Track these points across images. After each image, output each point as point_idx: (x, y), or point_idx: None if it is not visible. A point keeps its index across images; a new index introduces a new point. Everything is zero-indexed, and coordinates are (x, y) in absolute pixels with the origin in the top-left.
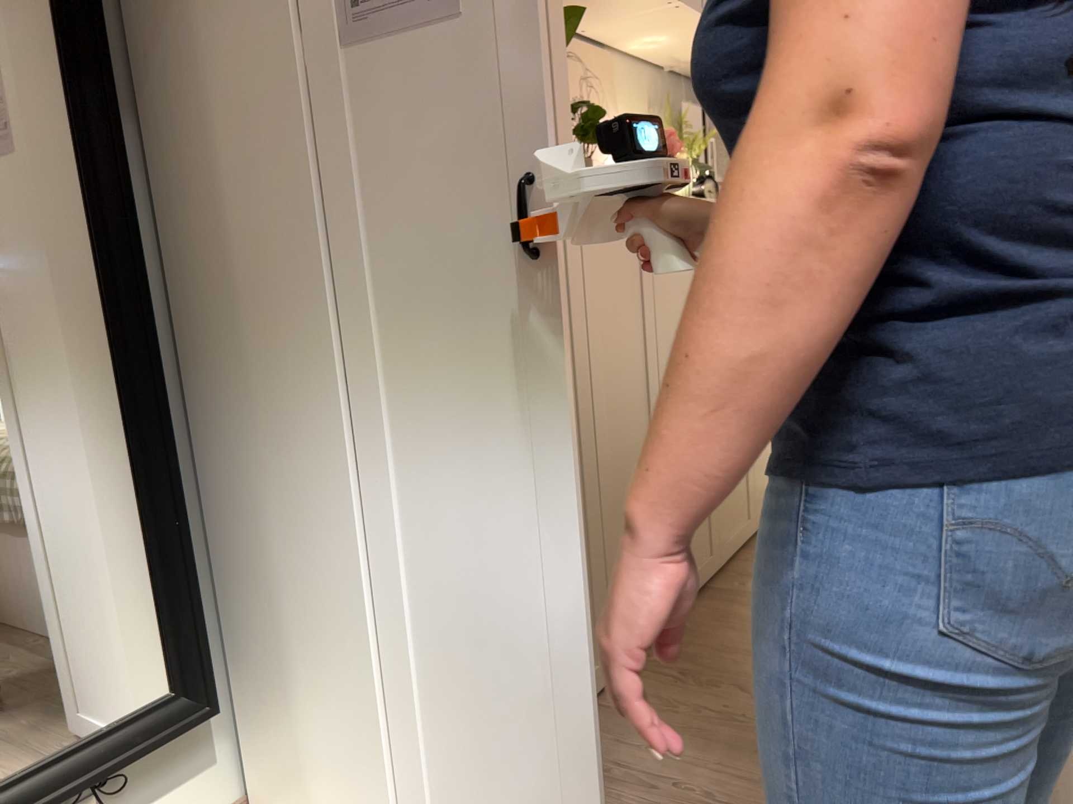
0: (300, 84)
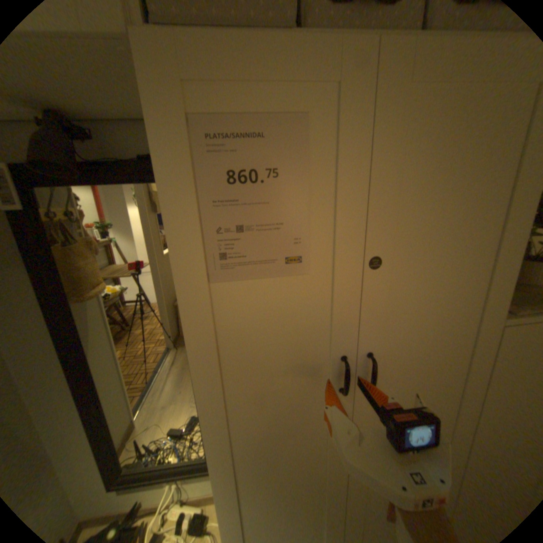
0: (181, 309)
